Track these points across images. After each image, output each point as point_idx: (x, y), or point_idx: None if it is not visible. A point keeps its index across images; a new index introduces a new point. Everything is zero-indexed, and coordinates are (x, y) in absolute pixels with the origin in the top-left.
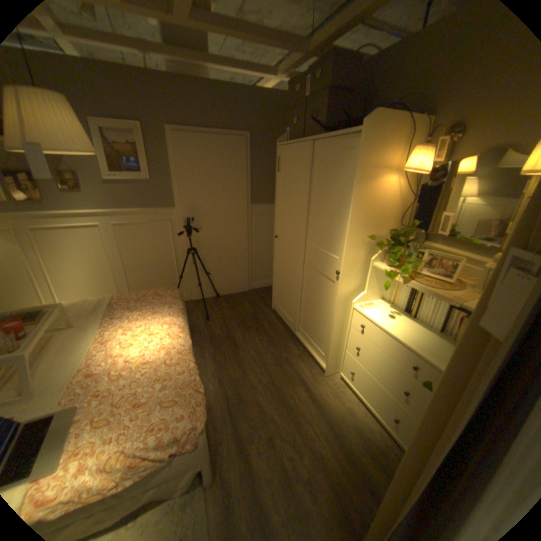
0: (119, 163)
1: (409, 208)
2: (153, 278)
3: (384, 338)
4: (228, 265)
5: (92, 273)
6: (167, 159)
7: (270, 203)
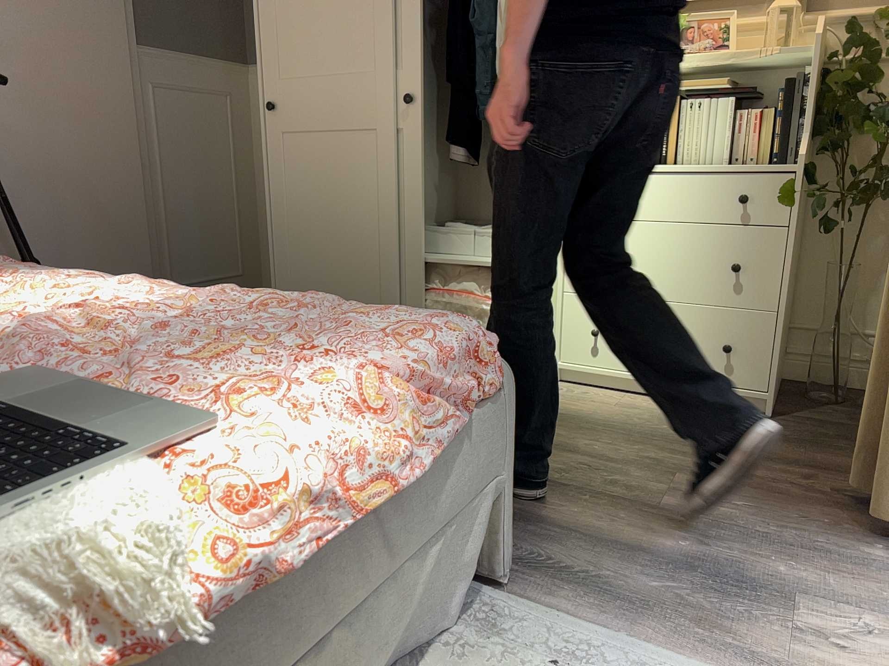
0: None
1: None
2: None
3: (661, 190)
4: (91, 244)
5: None
6: None
7: (191, 55)
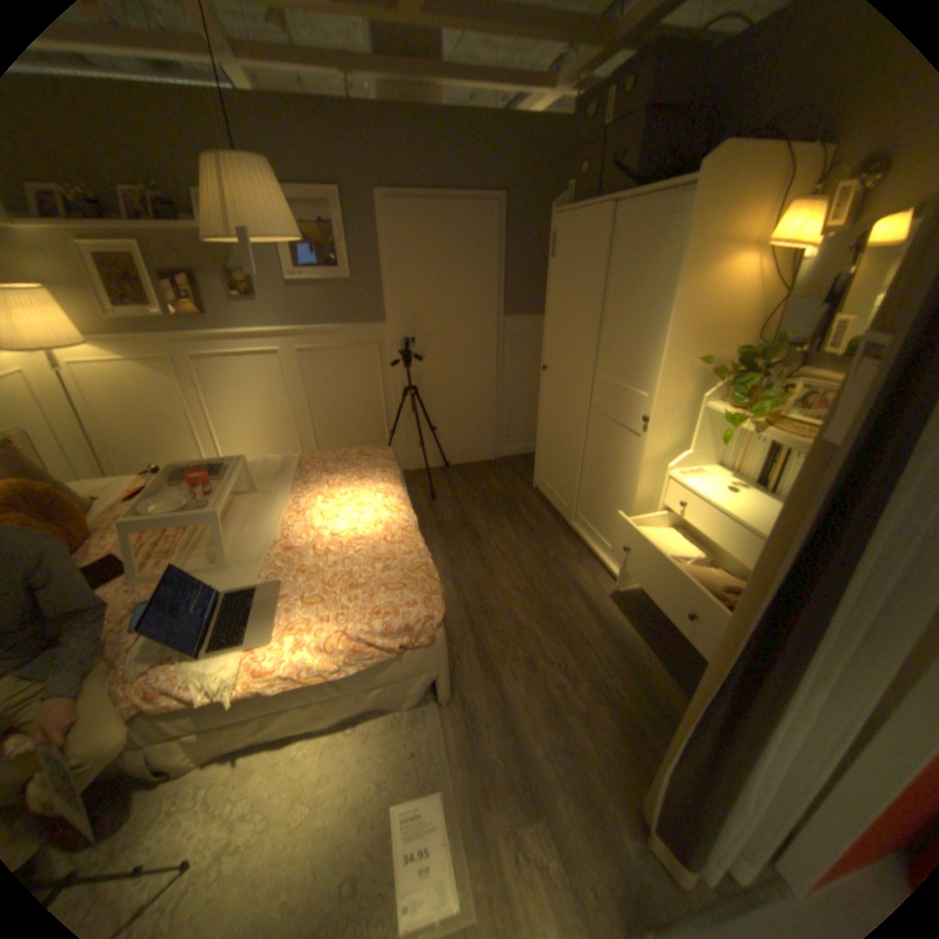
0: (307, 253)
1: (778, 311)
2: (352, 433)
3: (717, 520)
4: (464, 417)
5: (269, 423)
6: (376, 244)
7: (535, 314)
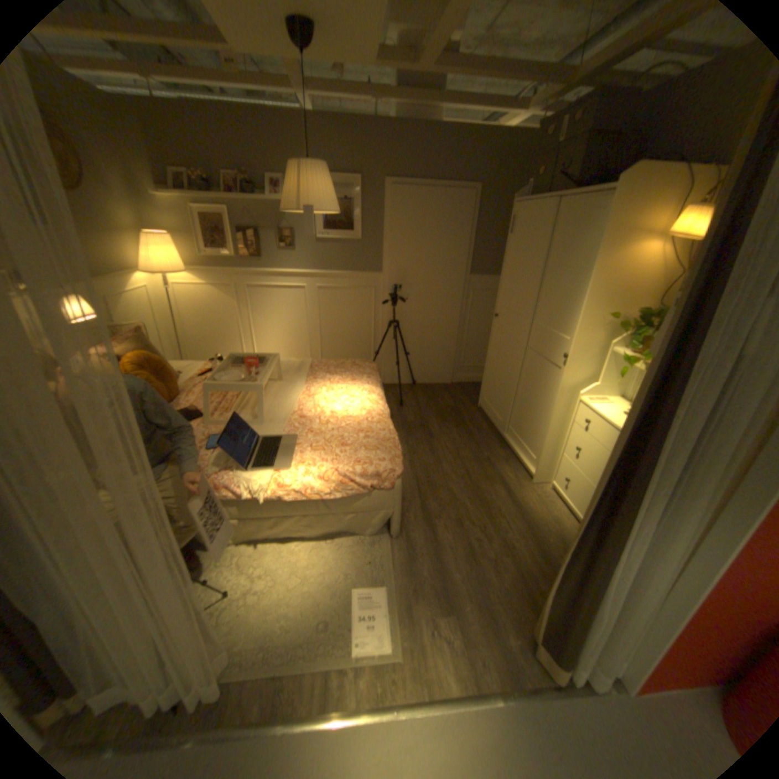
0: (333, 220)
1: (677, 284)
2: (347, 351)
3: (611, 434)
4: (431, 348)
5: (290, 337)
6: (381, 216)
7: (494, 275)
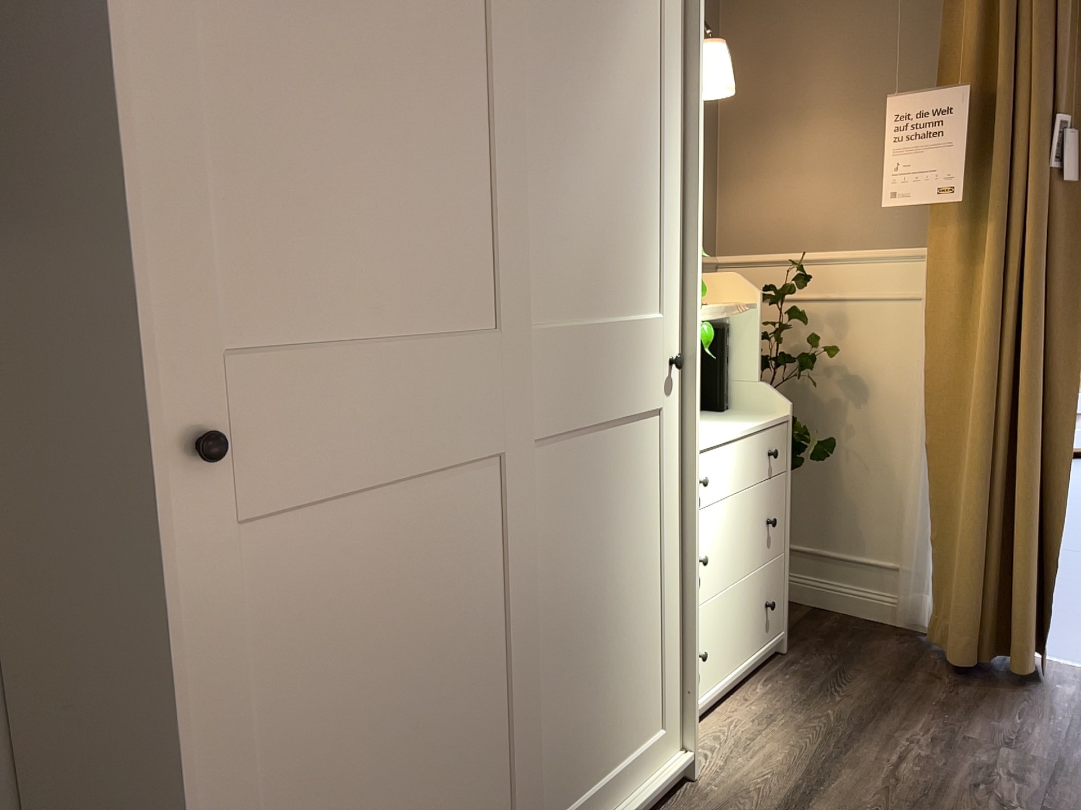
0: None
1: None
2: None
3: (727, 458)
4: None
5: None
6: None
7: None
